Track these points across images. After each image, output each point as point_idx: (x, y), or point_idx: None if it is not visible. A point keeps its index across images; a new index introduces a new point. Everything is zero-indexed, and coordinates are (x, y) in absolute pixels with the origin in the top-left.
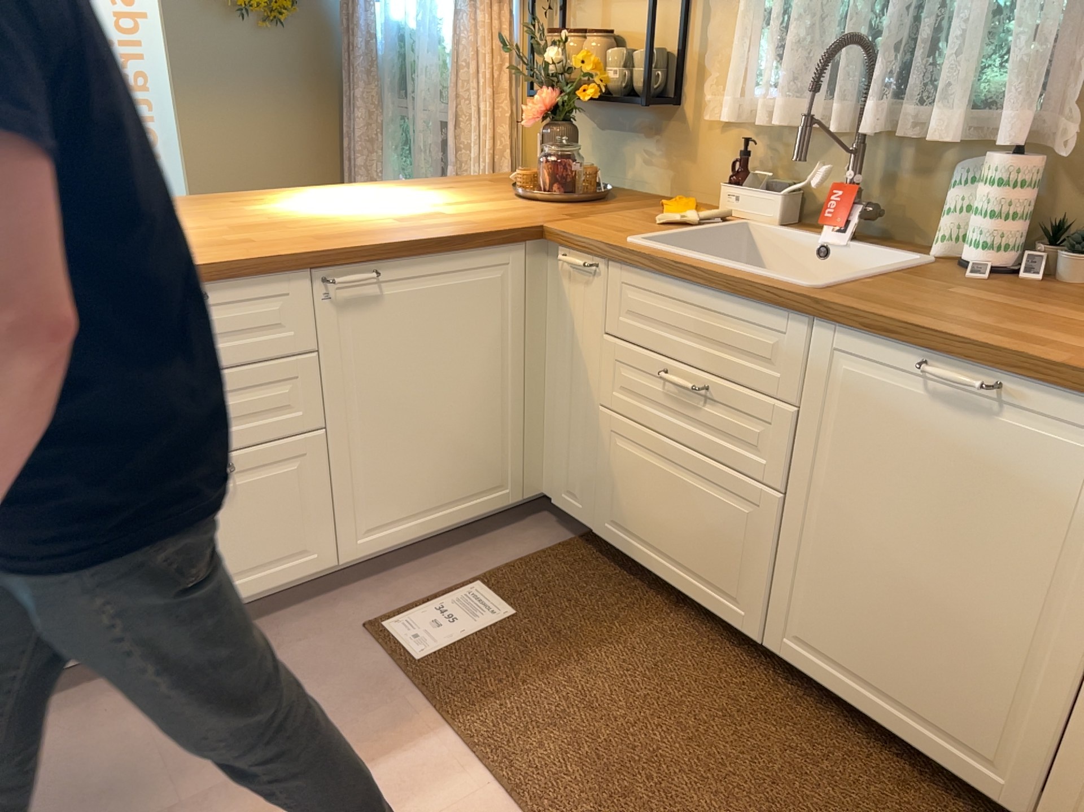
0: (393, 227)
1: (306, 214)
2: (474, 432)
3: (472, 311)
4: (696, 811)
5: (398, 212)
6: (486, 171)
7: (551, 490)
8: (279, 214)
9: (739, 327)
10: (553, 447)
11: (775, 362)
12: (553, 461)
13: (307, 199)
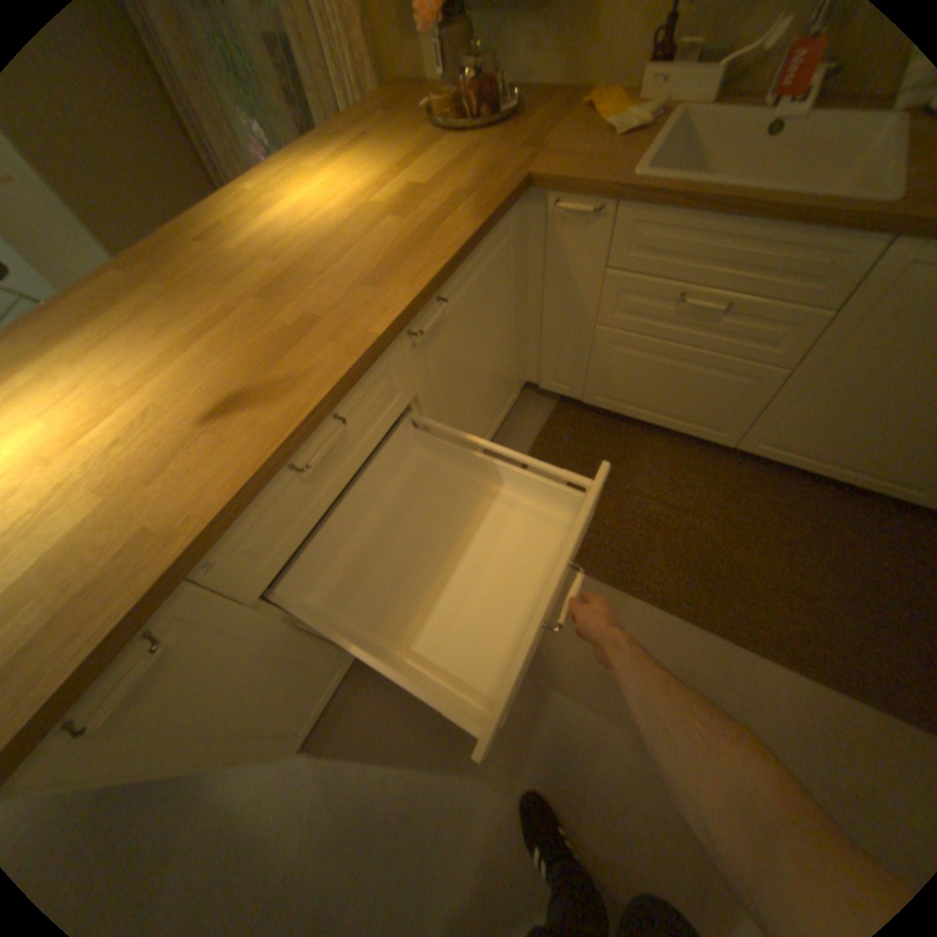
0: (408, 230)
1: (295, 237)
2: (499, 374)
3: (493, 287)
4: (756, 569)
5: (376, 199)
6: (353, 93)
7: (536, 380)
8: (269, 247)
9: (788, 250)
10: (537, 354)
11: (824, 277)
12: (537, 363)
13: (260, 206)
